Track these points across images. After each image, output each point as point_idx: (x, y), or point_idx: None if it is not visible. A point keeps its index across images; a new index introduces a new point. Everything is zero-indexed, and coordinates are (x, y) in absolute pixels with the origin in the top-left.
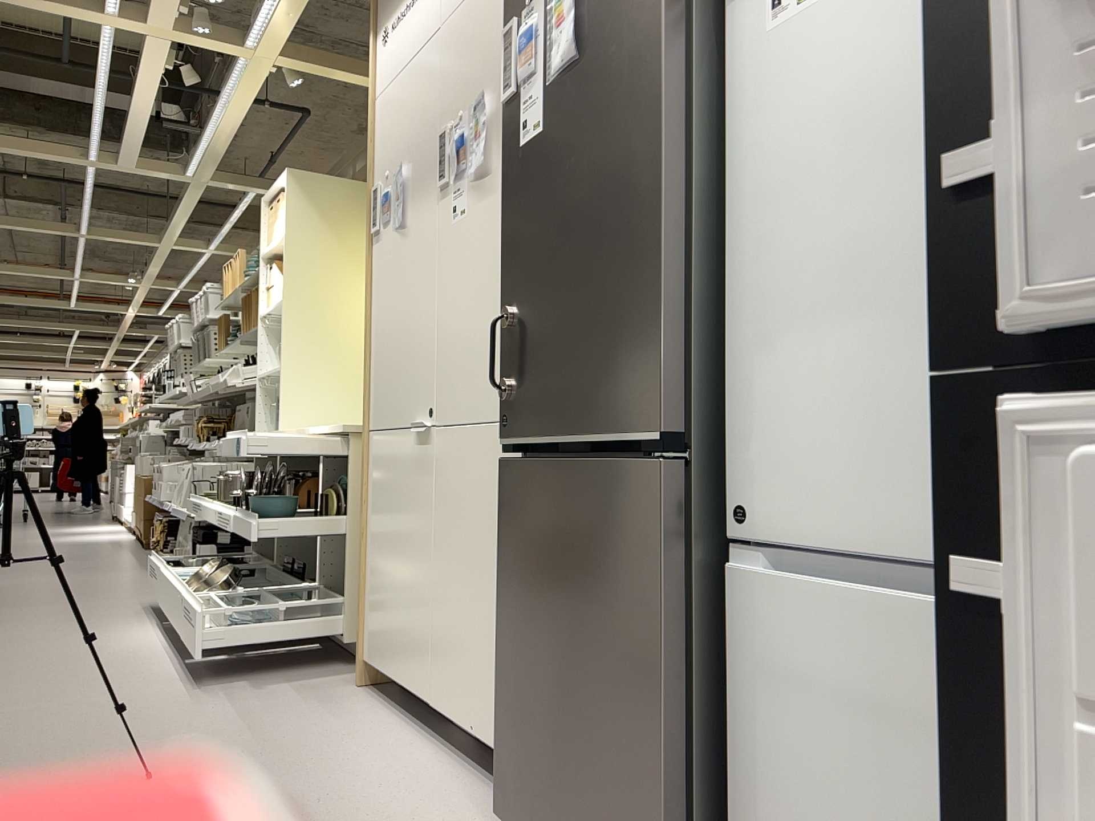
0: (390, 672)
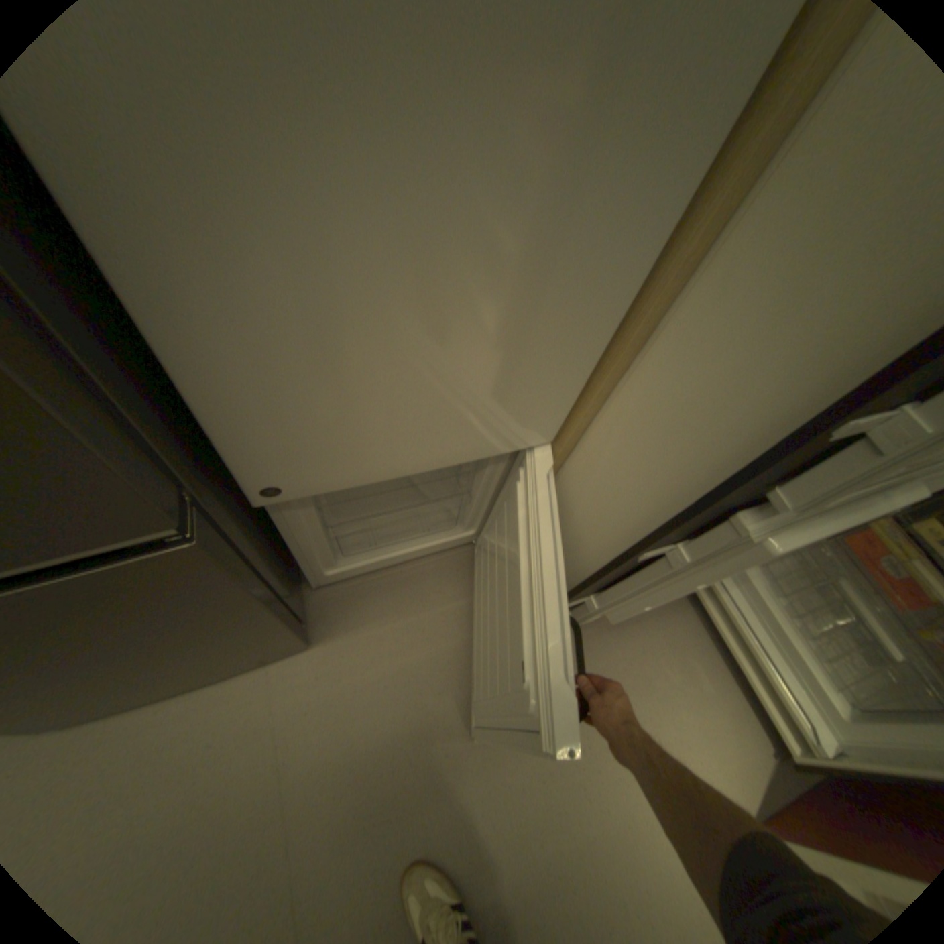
0: None
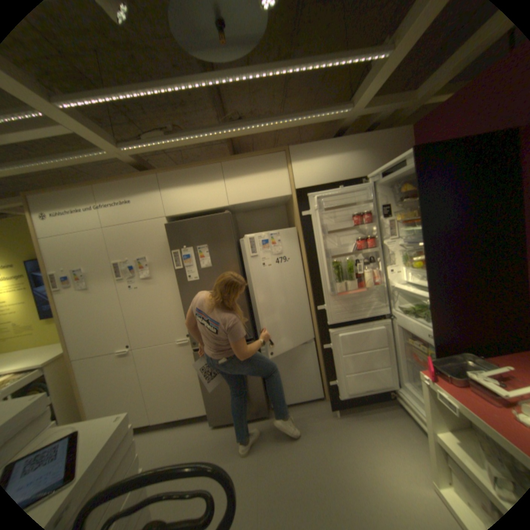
0: None
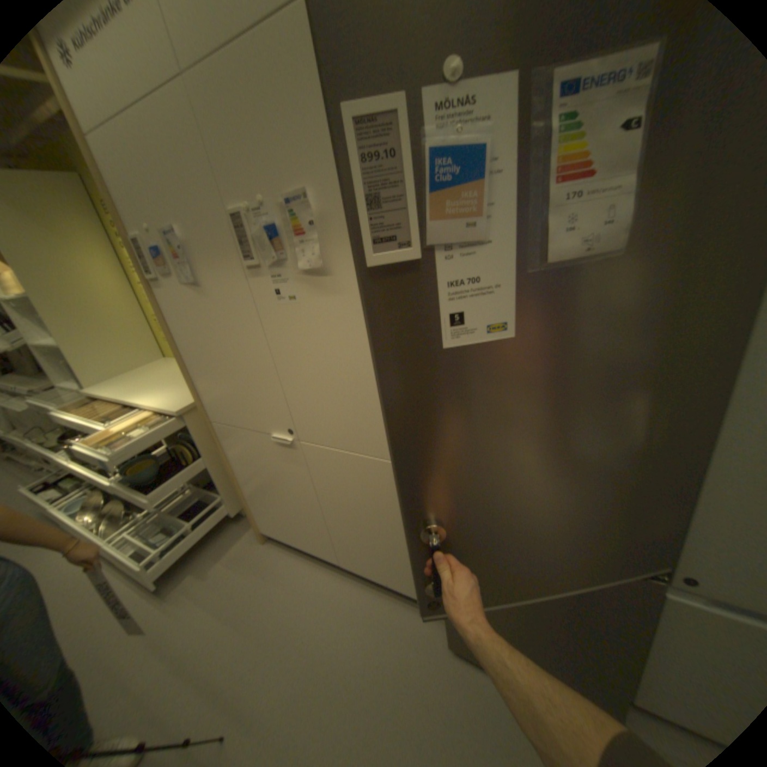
0: (291, 543)
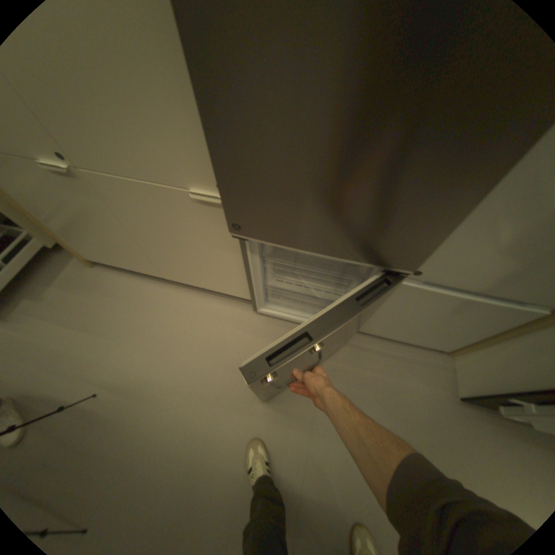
0: (116, 265)
